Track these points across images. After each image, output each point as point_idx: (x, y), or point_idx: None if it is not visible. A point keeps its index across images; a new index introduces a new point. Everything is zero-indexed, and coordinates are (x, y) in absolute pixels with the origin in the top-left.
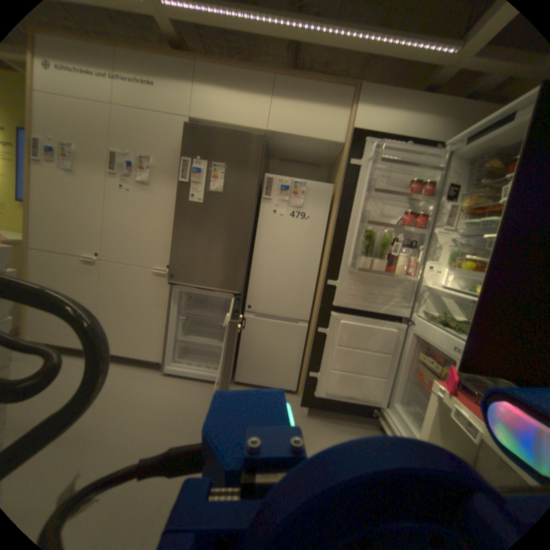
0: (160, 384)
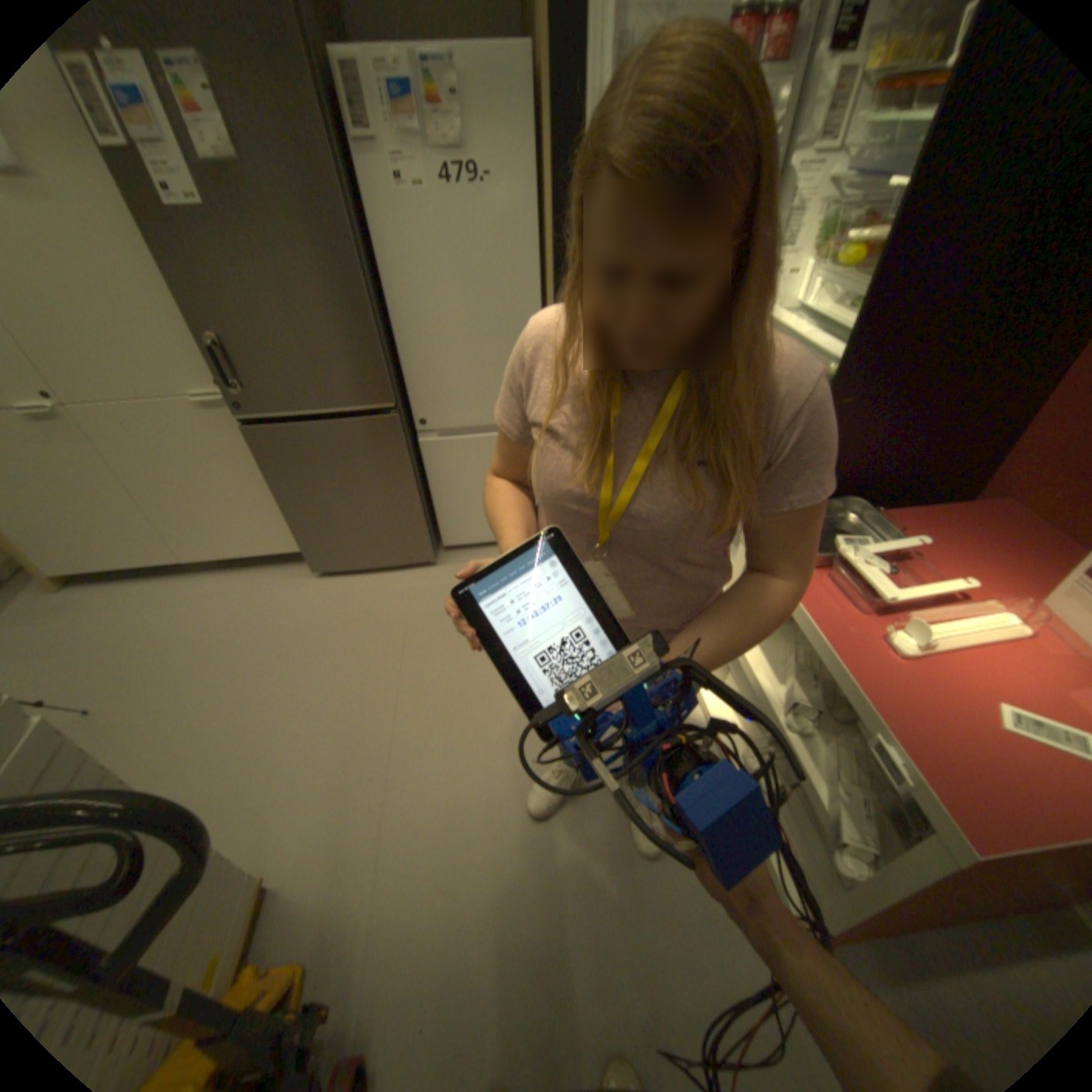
0: (322, 583)
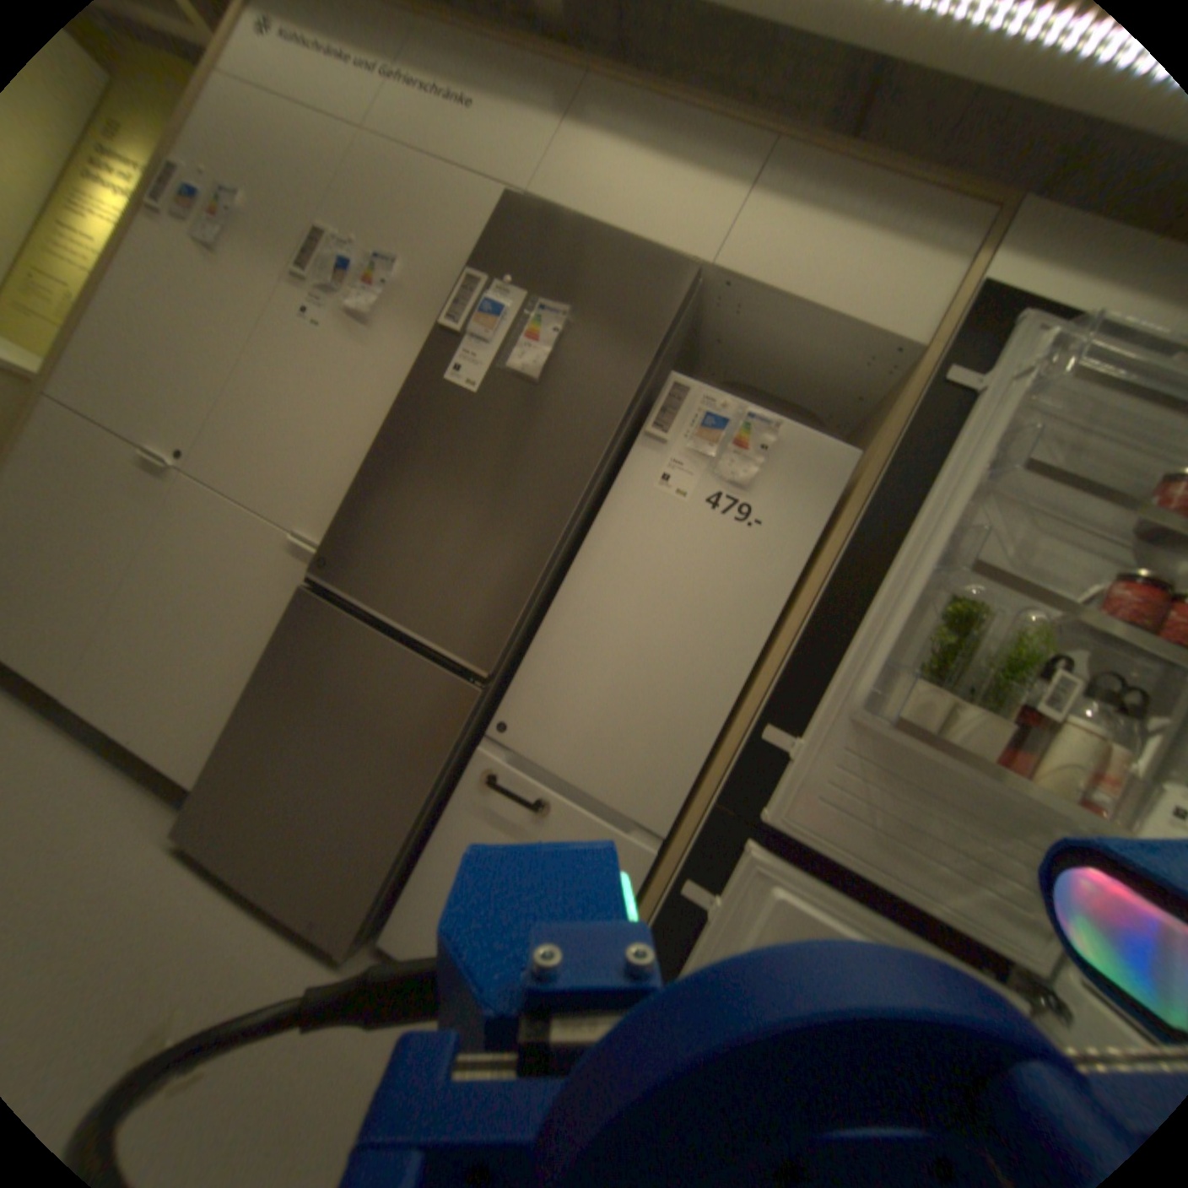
0: (165, 866)
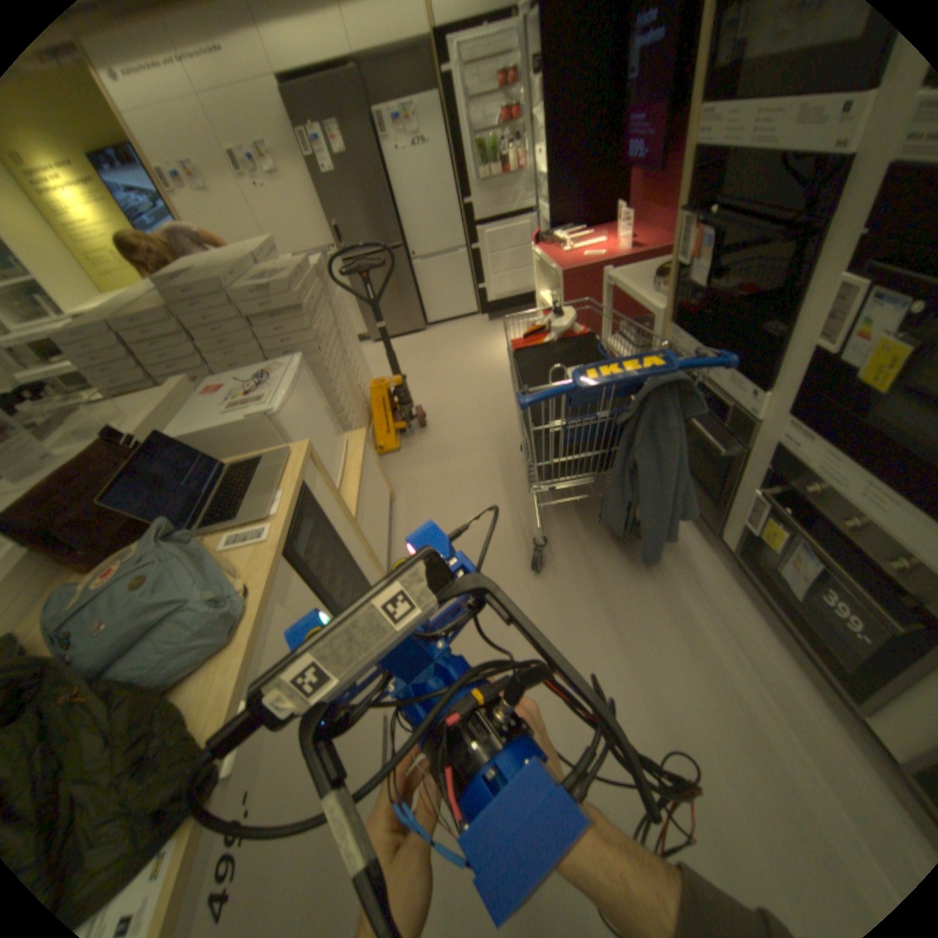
0: (376, 345)
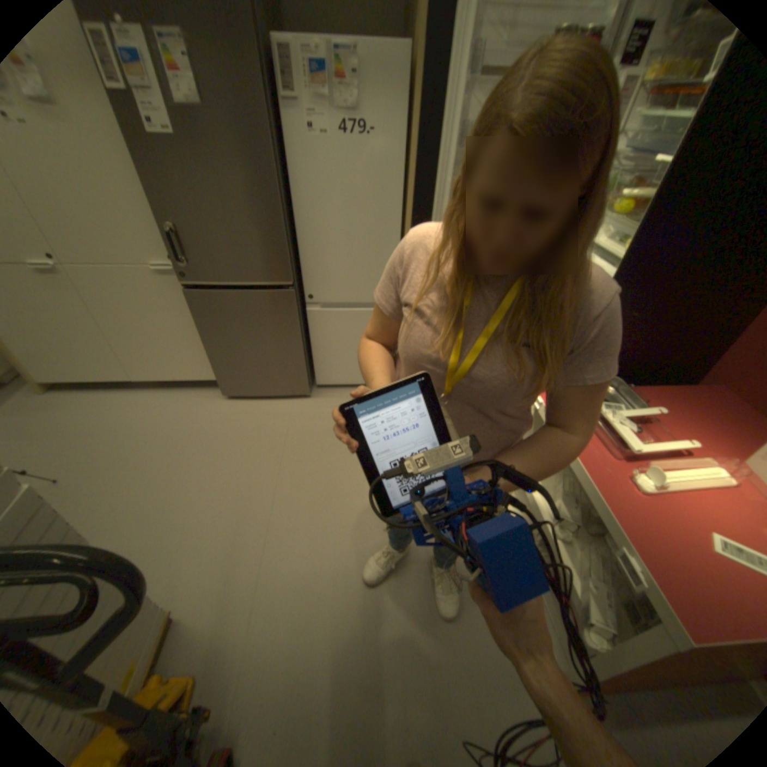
0: (229, 403)
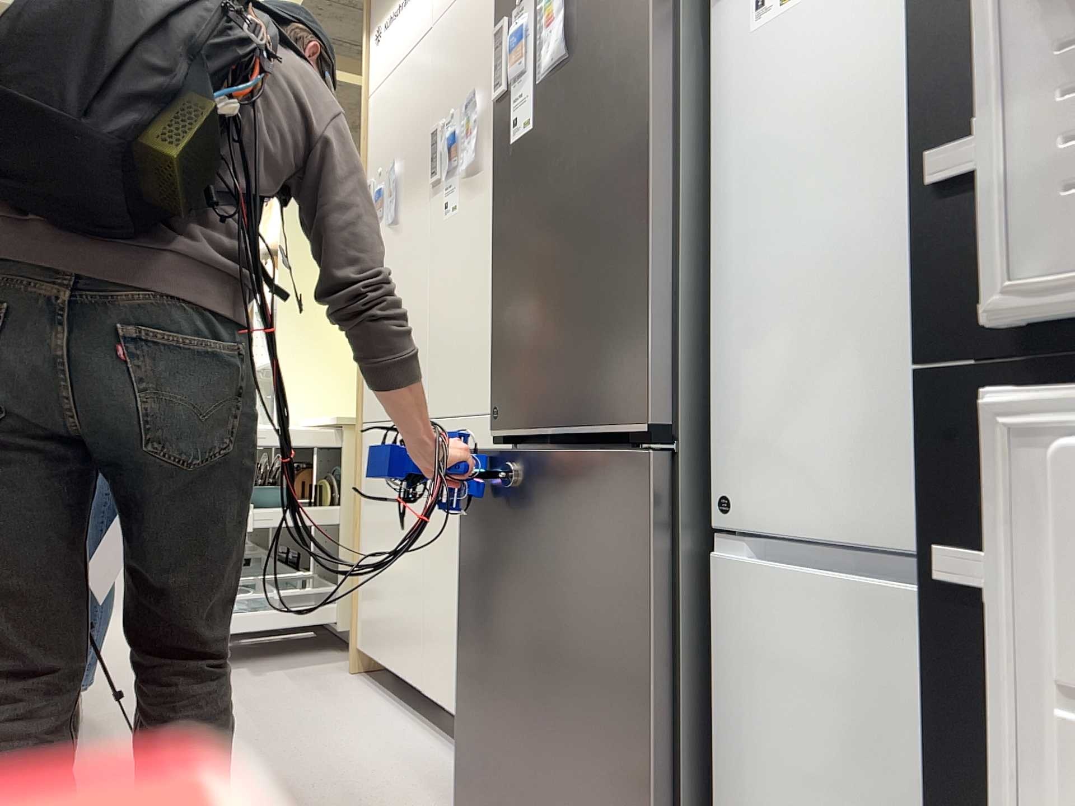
0: None
